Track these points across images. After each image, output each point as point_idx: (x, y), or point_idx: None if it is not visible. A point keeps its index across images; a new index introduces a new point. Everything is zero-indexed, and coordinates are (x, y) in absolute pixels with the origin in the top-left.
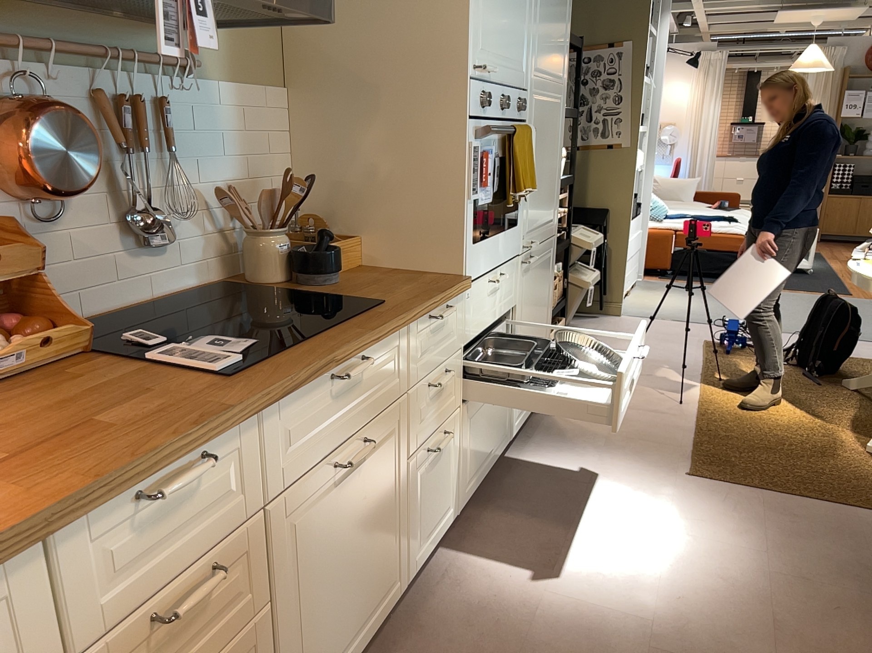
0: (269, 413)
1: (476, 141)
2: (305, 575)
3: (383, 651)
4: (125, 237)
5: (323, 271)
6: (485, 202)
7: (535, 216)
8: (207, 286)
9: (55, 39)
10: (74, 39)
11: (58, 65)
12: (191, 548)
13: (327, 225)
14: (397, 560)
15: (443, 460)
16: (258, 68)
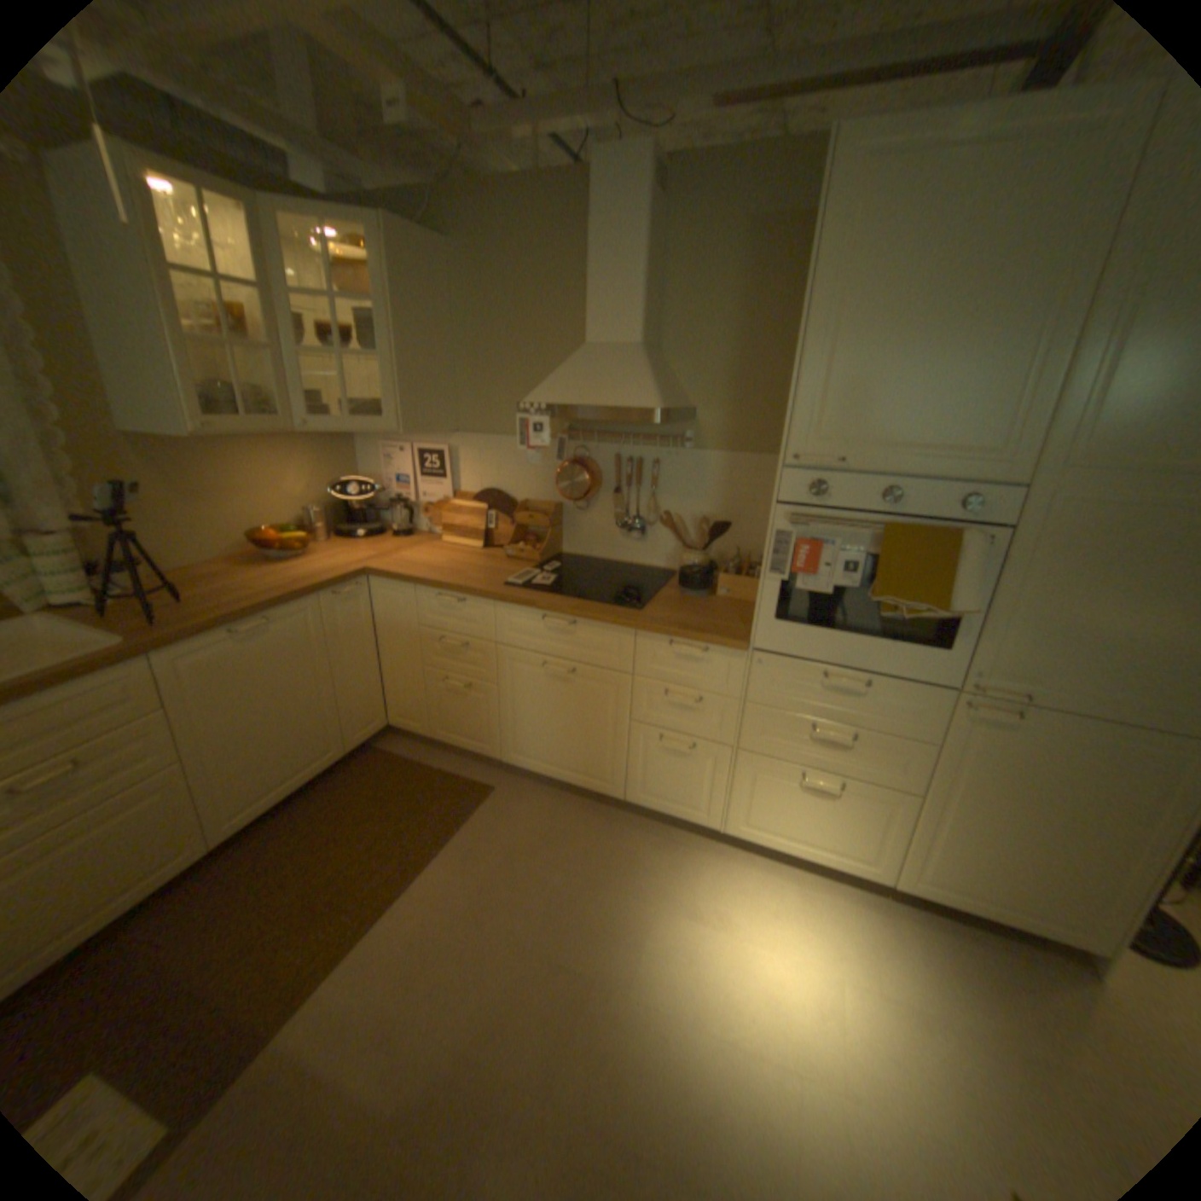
0: (501, 607)
1: (789, 525)
2: (521, 697)
3: (590, 809)
4: (628, 529)
5: (681, 586)
6: (811, 589)
7: (1049, 665)
8: (669, 571)
9: (602, 431)
10: (613, 430)
11: (602, 443)
12: (461, 630)
13: (746, 563)
14: (613, 773)
15: (691, 765)
16: (756, 440)
